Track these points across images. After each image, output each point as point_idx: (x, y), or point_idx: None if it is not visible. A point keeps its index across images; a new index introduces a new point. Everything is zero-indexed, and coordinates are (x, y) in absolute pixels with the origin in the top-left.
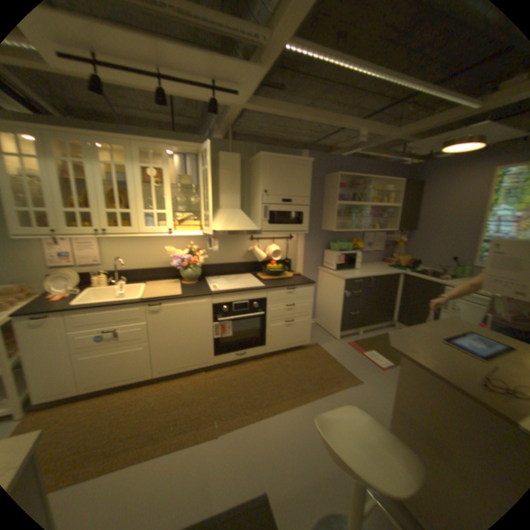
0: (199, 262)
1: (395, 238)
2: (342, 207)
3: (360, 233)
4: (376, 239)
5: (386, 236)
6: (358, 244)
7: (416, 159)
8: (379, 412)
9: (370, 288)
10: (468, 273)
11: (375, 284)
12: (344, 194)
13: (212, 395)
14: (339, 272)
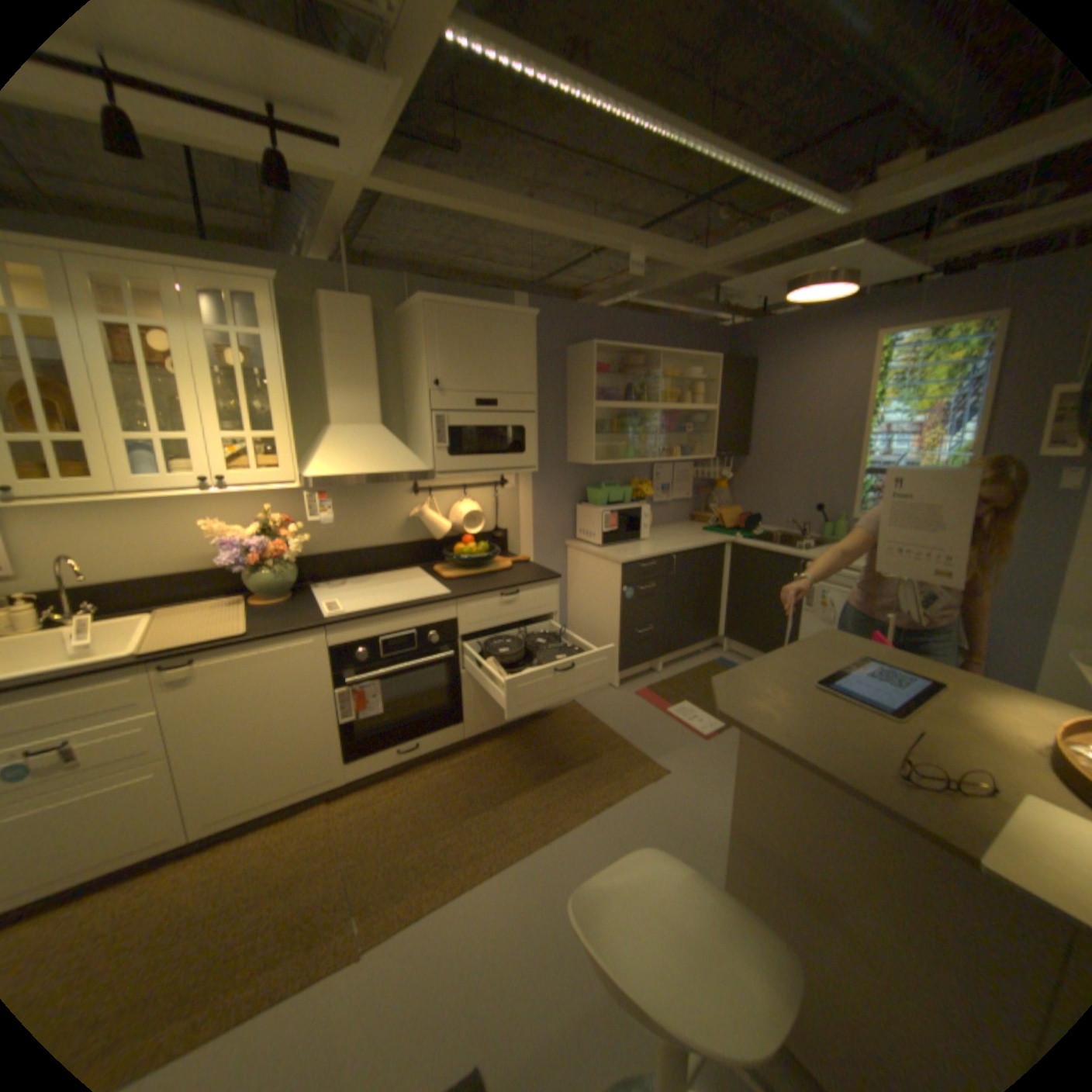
0: (292, 553)
1: (712, 474)
2: (607, 415)
3: (645, 466)
4: (678, 477)
5: (694, 471)
6: (643, 490)
7: (740, 317)
8: (705, 830)
9: (673, 578)
10: (844, 534)
11: (680, 568)
12: (609, 387)
13: (345, 857)
14: (609, 551)
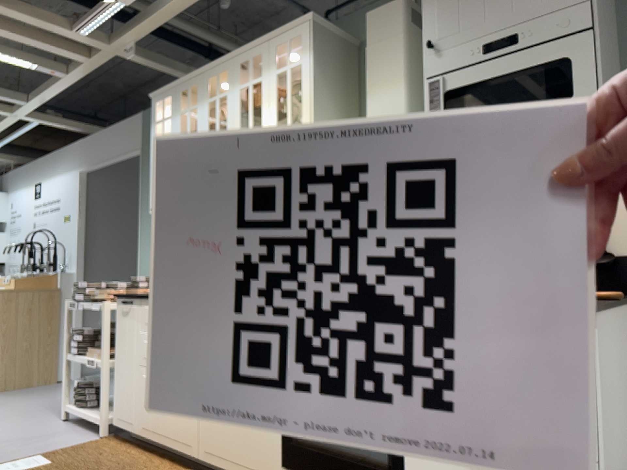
0: None
1: None
2: None
3: None
4: None
5: None
6: None
7: None
8: None
9: None
10: None
11: None
12: None
13: None
14: None
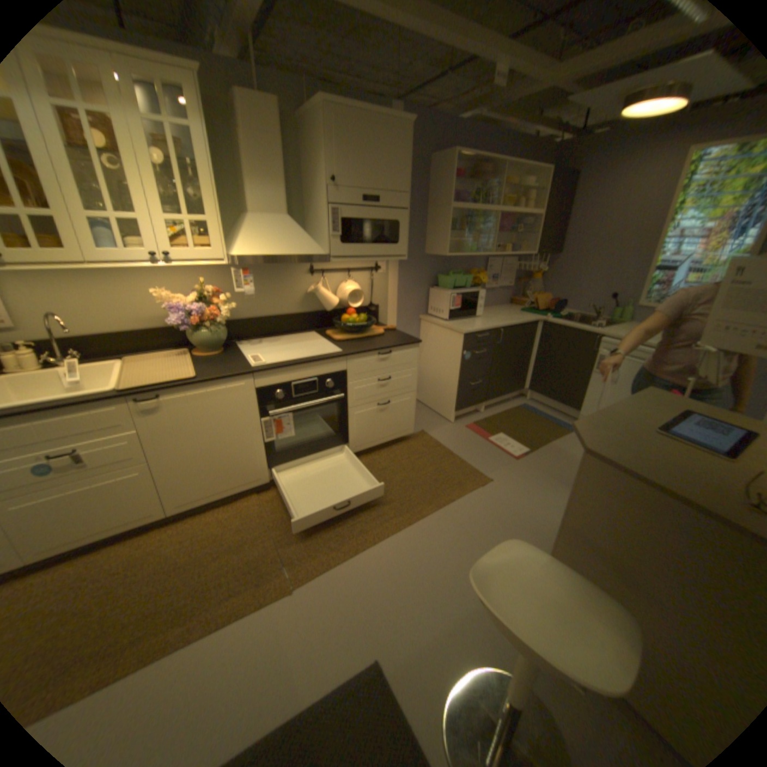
0: (223, 317)
1: (532, 267)
2: (457, 215)
3: (482, 259)
4: (505, 268)
5: (518, 264)
6: (480, 278)
7: (568, 133)
8: (519, 519)
9: (499, 346)
10: (630, 317)
11: (505, 339)
12: (462, 191)
13: (274, 529)
14: (454, 324)
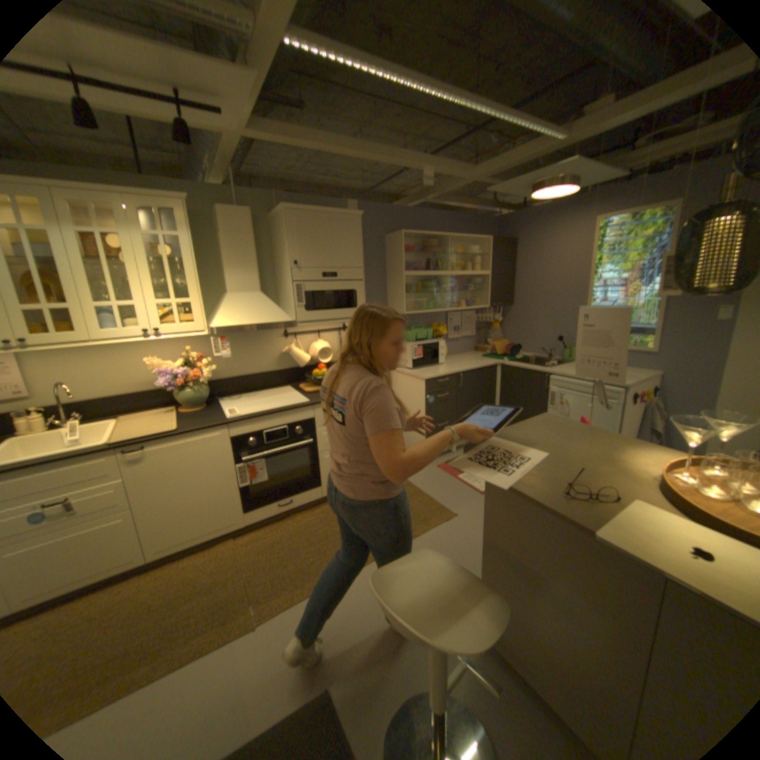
0: (205, 378)
1: (489, 318)
2: (414, 280)
3: (442, 314)
4: (465, 321)
5: (476, 316)
6: (440, 330)
7: (506, 210)
8: (478, 550)
9: (461, 389)
10: (577, 356)
11: (466, 382)
12: (415, 261)
13: (245, 571)
14: (417, 372)
